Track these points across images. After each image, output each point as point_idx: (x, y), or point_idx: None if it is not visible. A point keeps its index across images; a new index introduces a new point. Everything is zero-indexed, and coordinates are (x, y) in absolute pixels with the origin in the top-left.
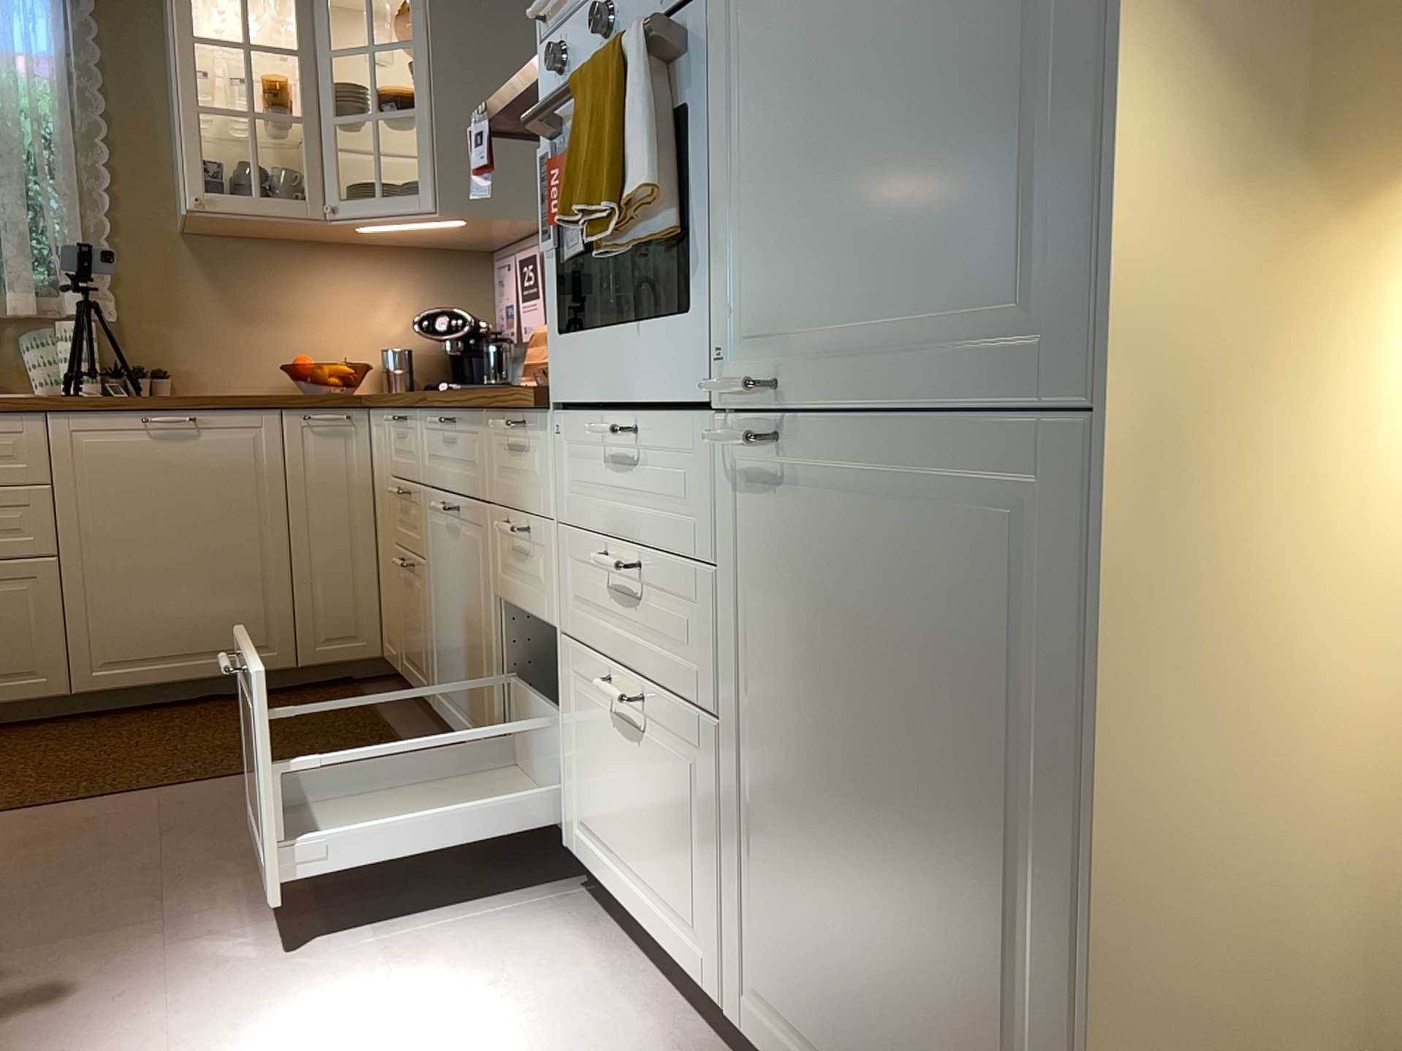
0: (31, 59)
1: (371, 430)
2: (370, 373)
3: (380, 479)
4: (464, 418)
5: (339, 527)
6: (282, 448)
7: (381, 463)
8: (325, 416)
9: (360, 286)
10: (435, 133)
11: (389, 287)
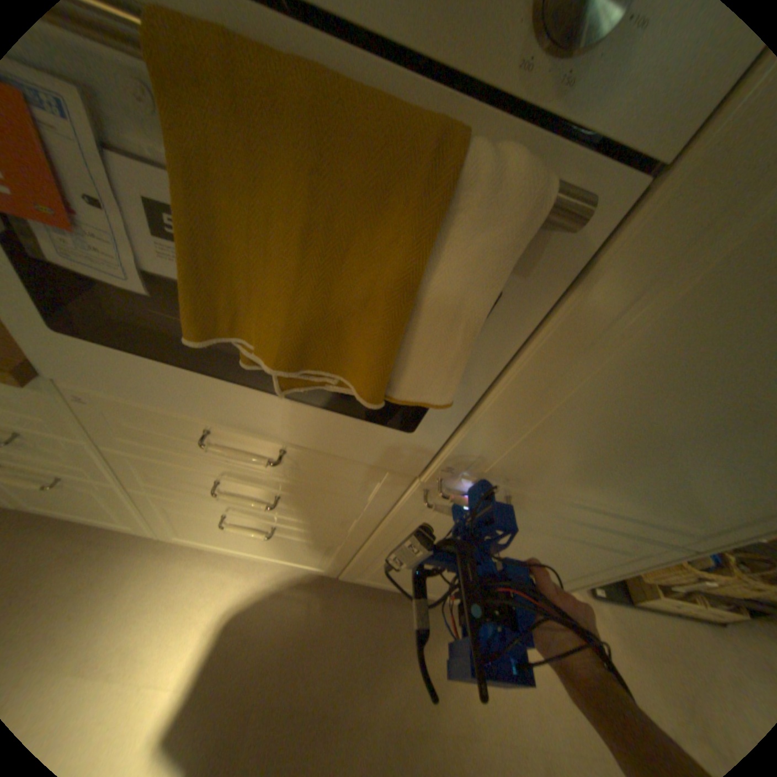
0: None
1: None
2: None
3: None
4: None
5: None
6: None
7: None
8: None
9: None
10: None
11: None
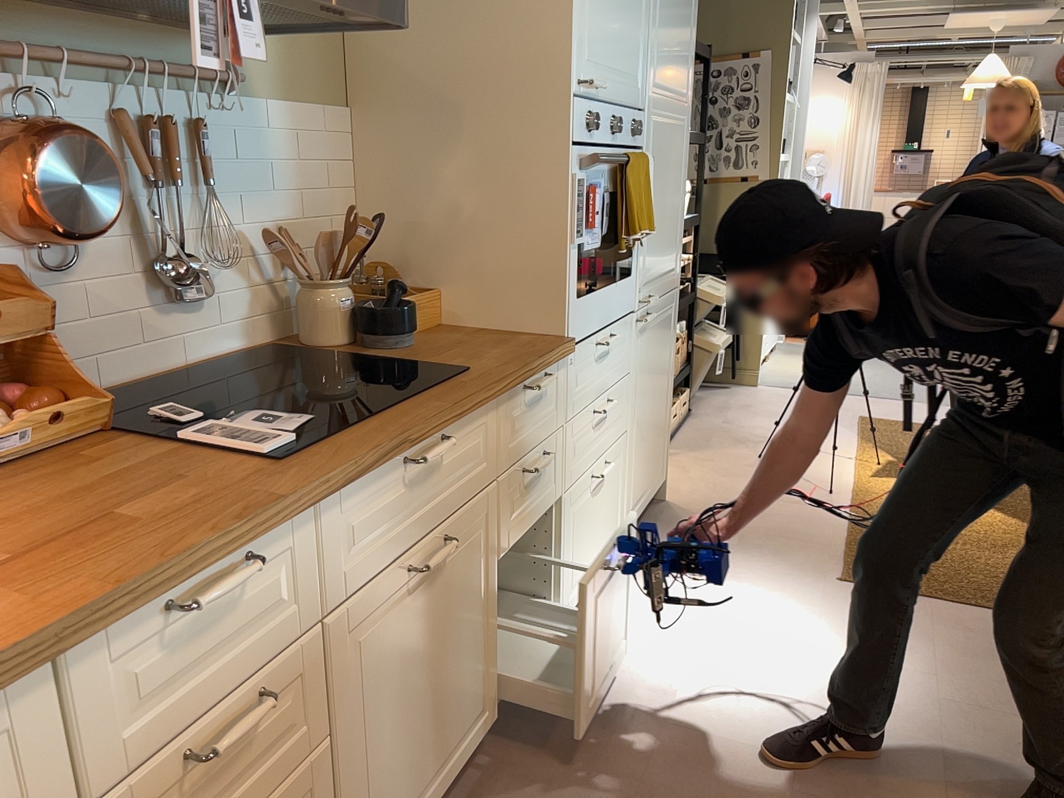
0: None
1: None
2: None
3: None
4: (464, 423)
5: None
6: None
7: None
8: None
9: None
10: None
11: None
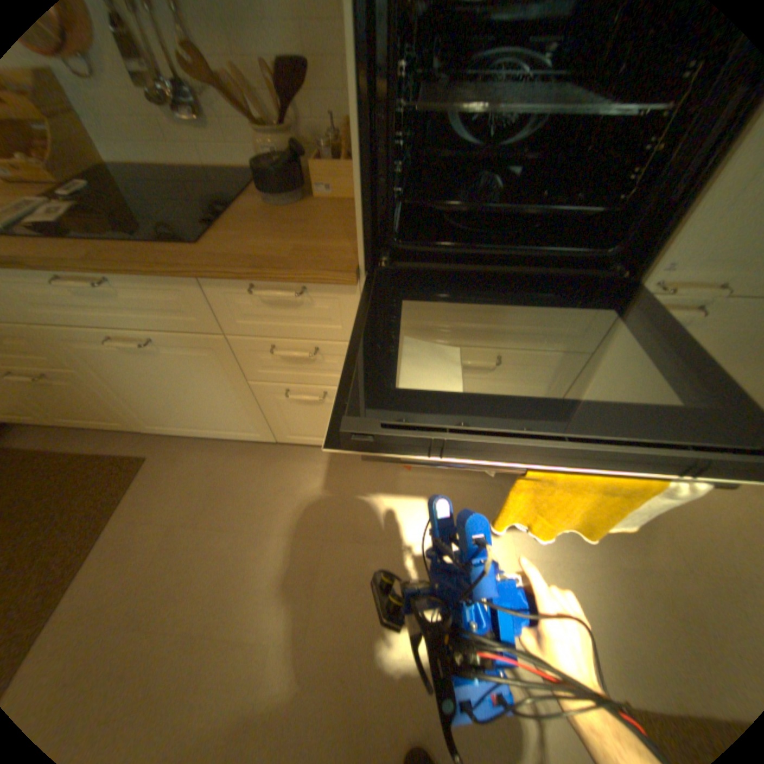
0: None
1: None
2: None
3: None
4: (134, 279)
5: None
6: None
7: None
8: None
9: None
10: None
11: None
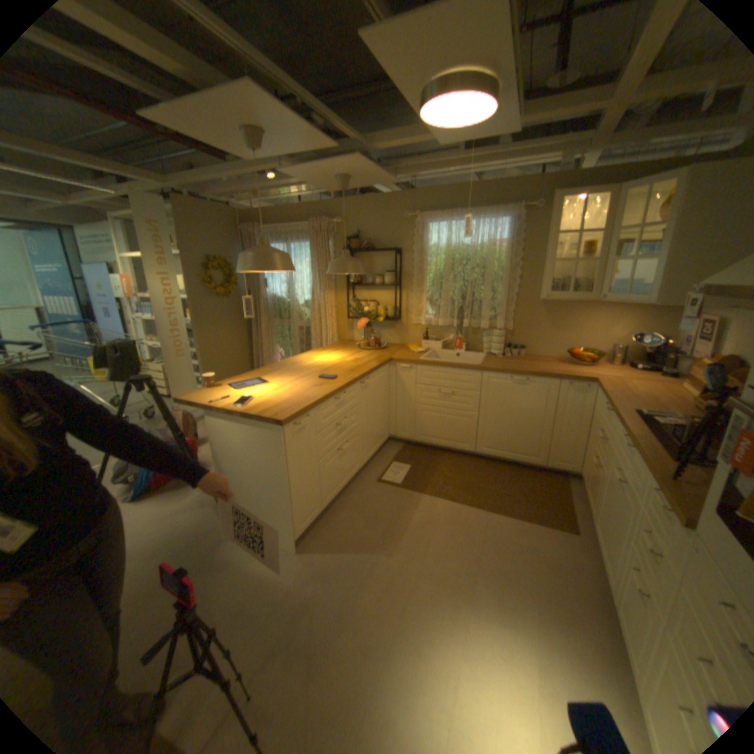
0: (501, 242)
1: (598, 393)
2: (605, 356)
3: (597, 416)
4: (641, 456)
5: (575, 425)
6: (558, 393)
7: (599, 410)
8: (579, 386)
9: (610, 317)
10: (668, 267)
11: (624, 318)
